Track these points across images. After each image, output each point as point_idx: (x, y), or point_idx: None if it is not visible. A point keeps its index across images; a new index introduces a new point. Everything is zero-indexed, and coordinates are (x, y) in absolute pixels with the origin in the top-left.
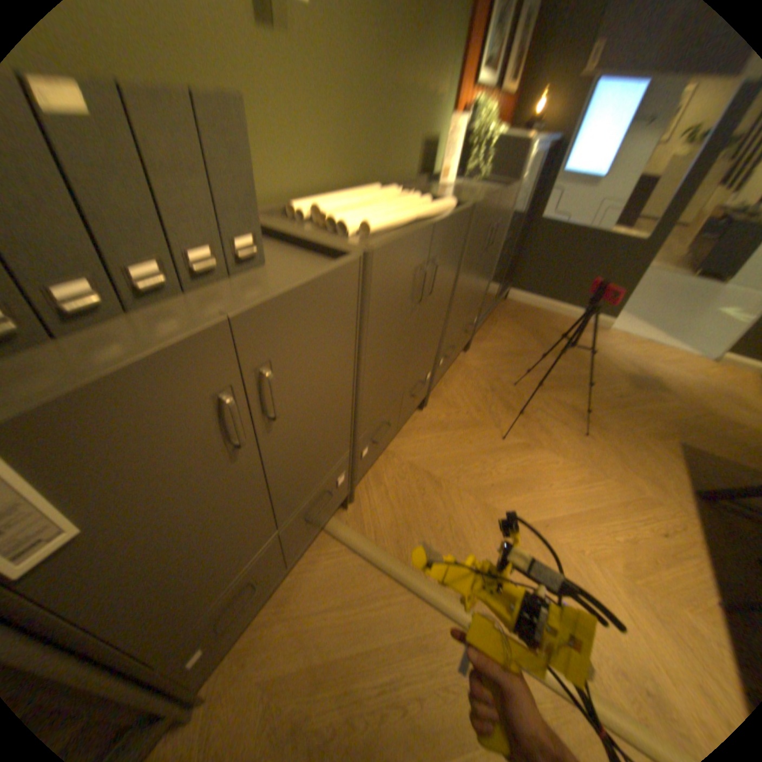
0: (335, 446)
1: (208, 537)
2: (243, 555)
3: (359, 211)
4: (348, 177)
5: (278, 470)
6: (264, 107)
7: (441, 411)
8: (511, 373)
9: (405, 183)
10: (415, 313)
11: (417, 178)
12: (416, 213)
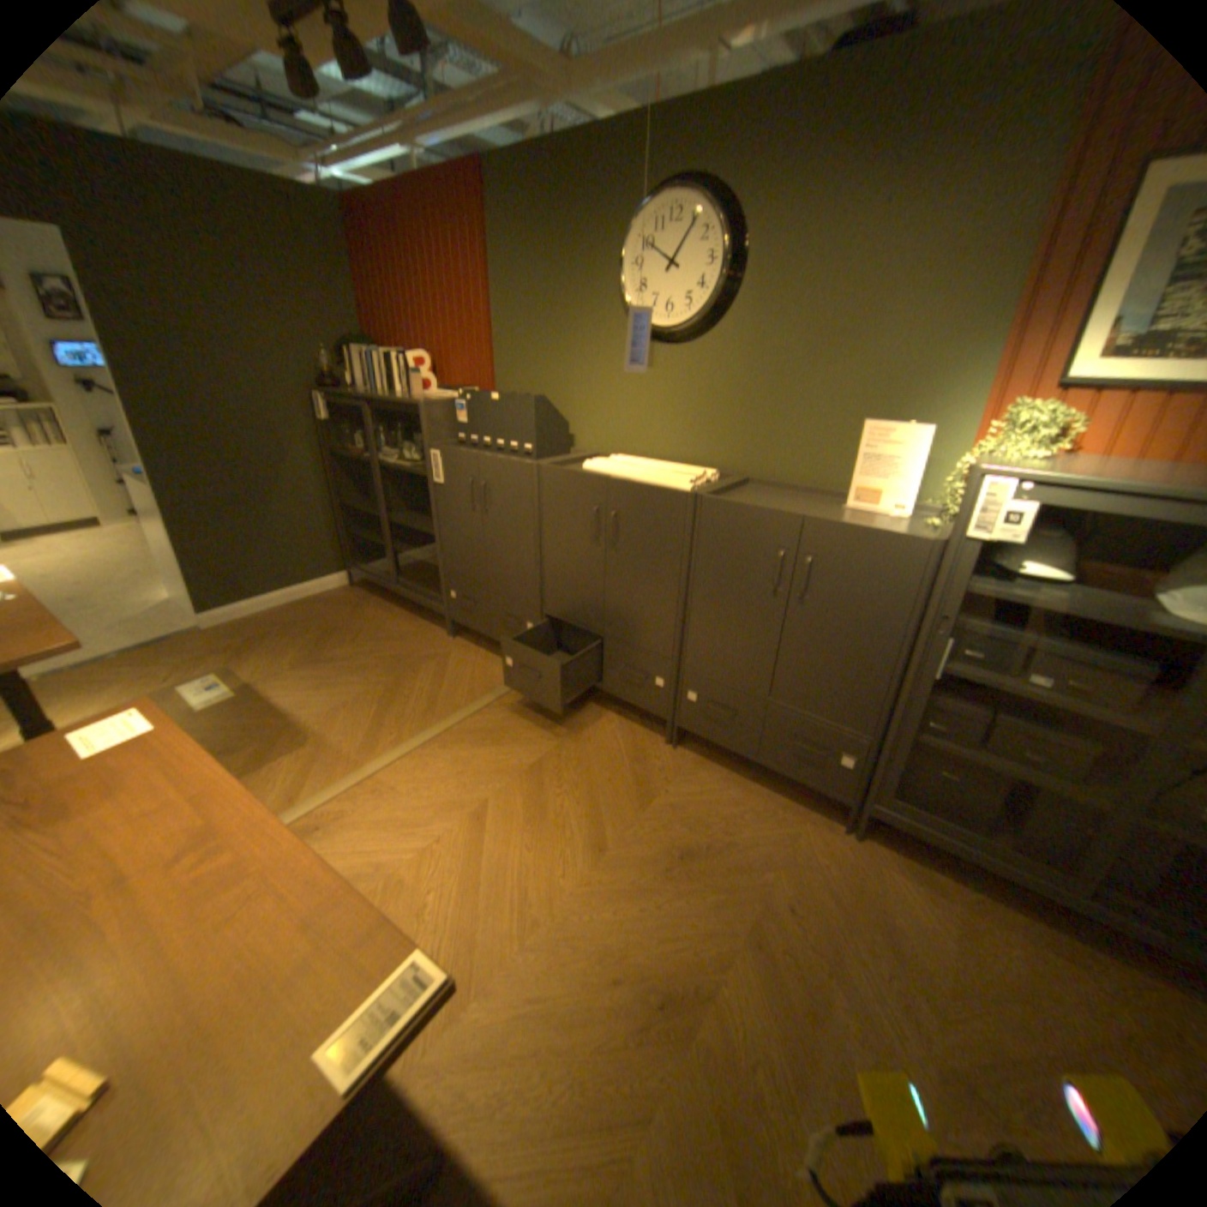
0: (522, 583)
1: (464, 537)
2: (473, 573)
3: (608, 464)
4: (701, 460)
5: (489, 545)
6: (629, 406)
7: (665, 764)
8: (803, 902)
9: (781, 487)
10: (597, 549)
11: (824, 491)
12: (625, 476)
